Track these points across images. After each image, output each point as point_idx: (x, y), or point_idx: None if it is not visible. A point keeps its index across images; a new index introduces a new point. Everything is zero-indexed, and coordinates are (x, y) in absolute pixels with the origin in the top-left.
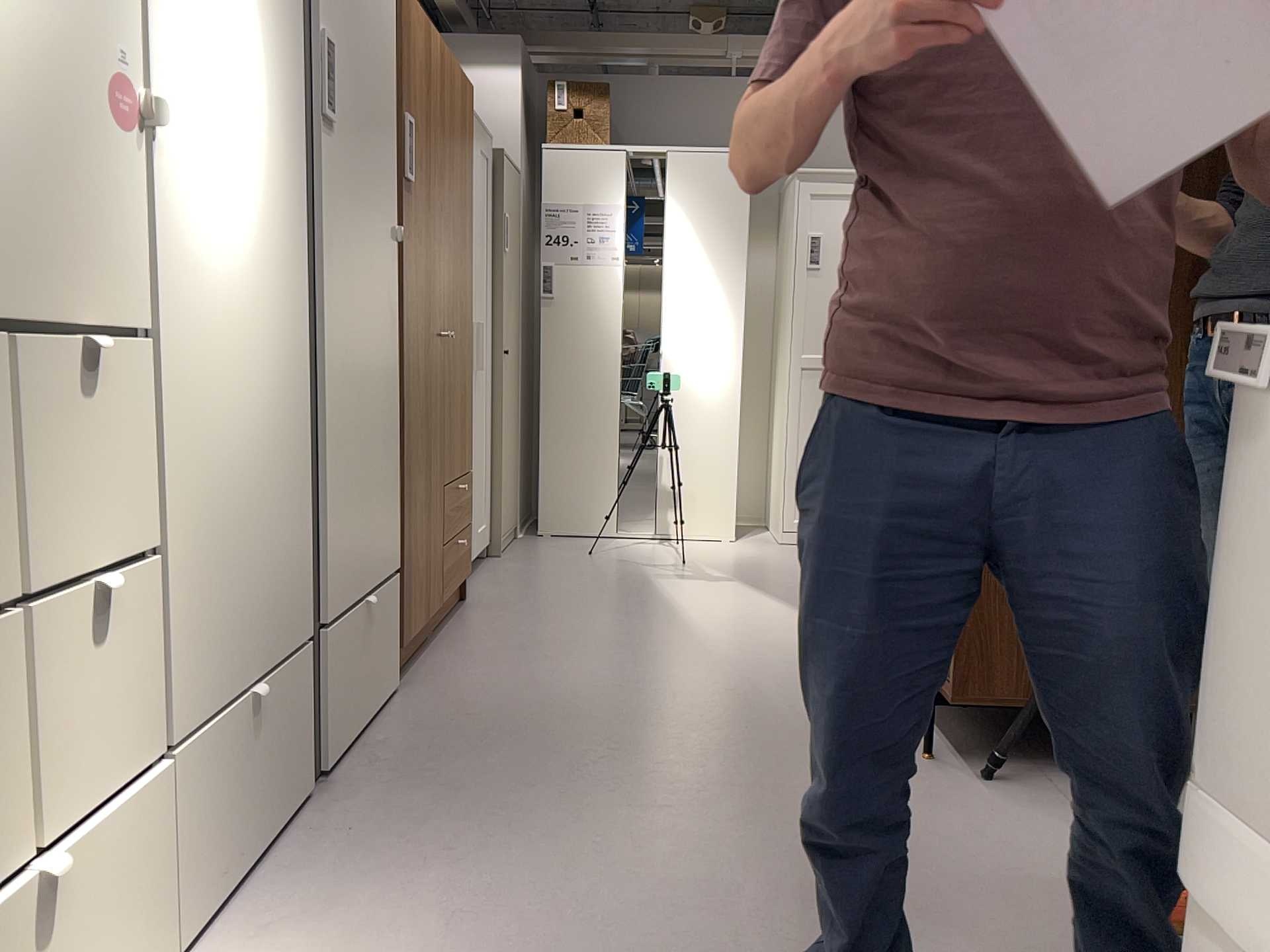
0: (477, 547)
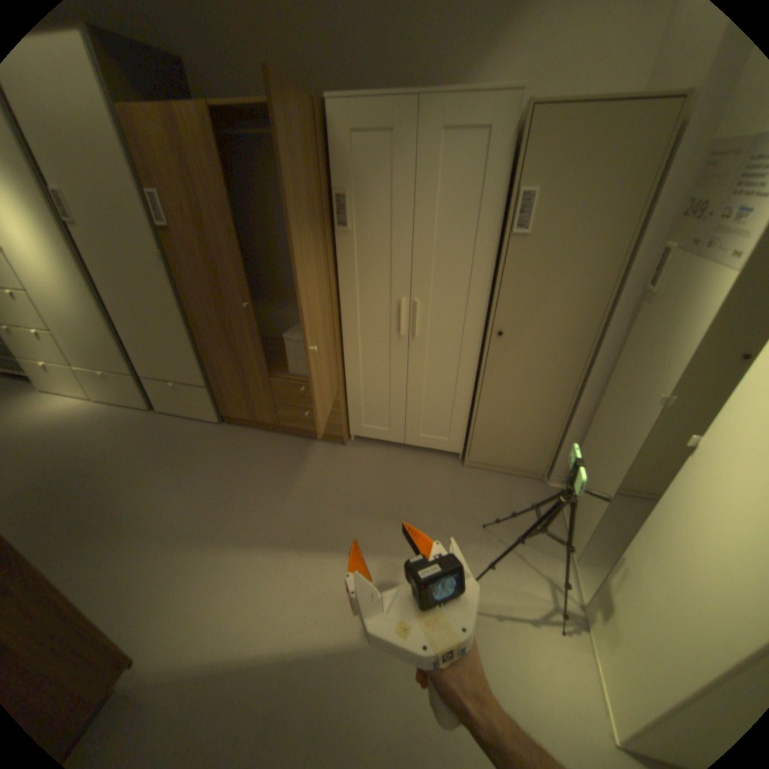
0: (418, 442)
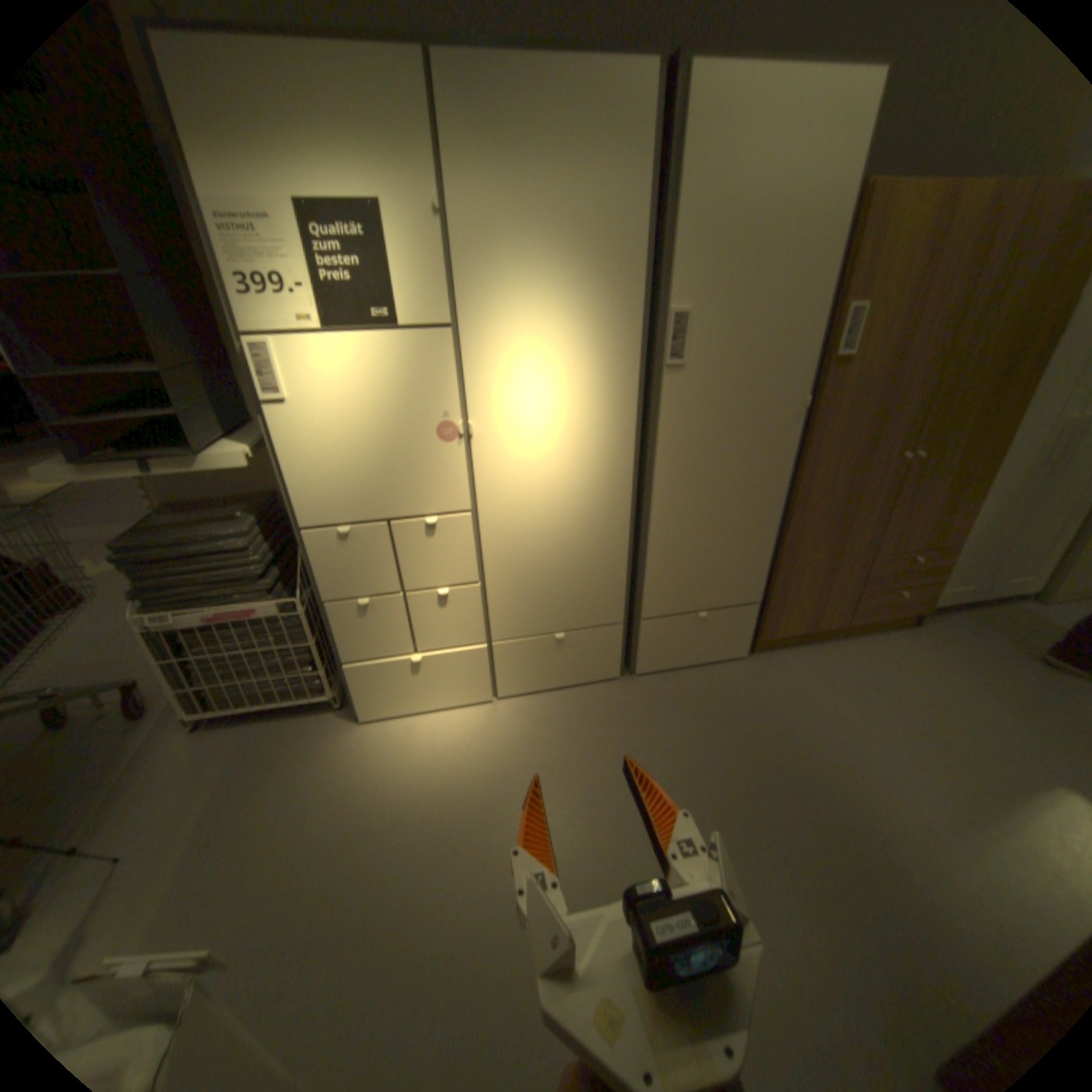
0: (1000, 593)
